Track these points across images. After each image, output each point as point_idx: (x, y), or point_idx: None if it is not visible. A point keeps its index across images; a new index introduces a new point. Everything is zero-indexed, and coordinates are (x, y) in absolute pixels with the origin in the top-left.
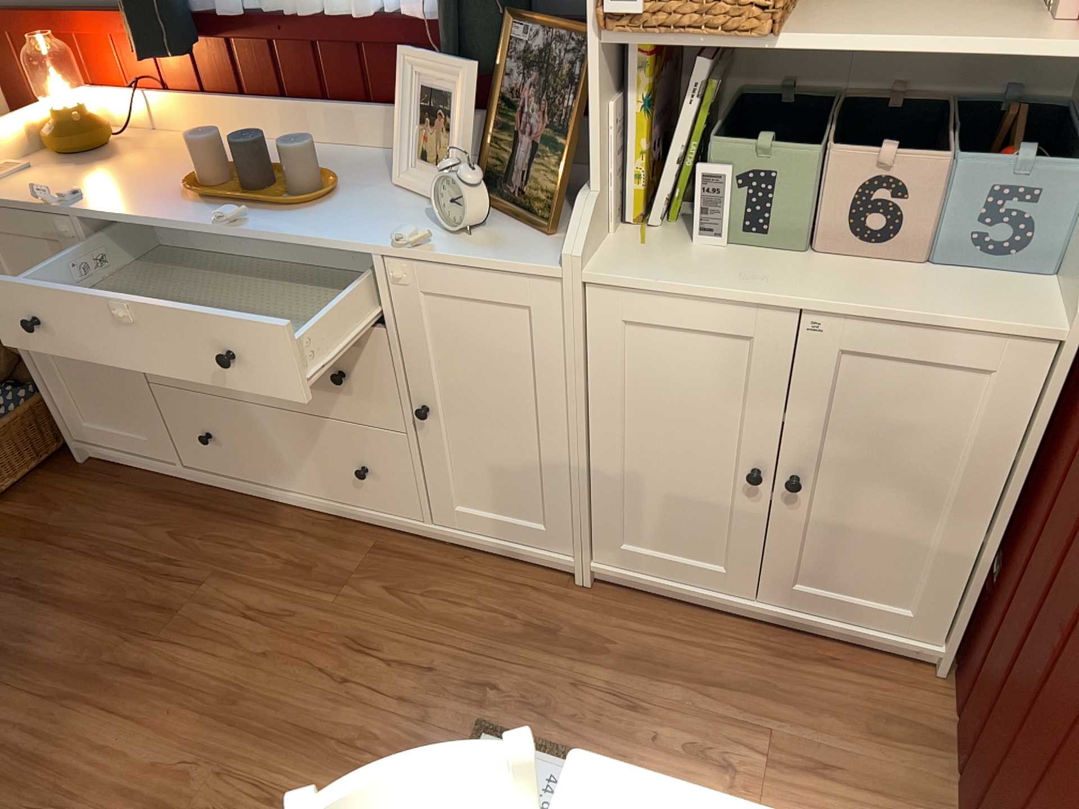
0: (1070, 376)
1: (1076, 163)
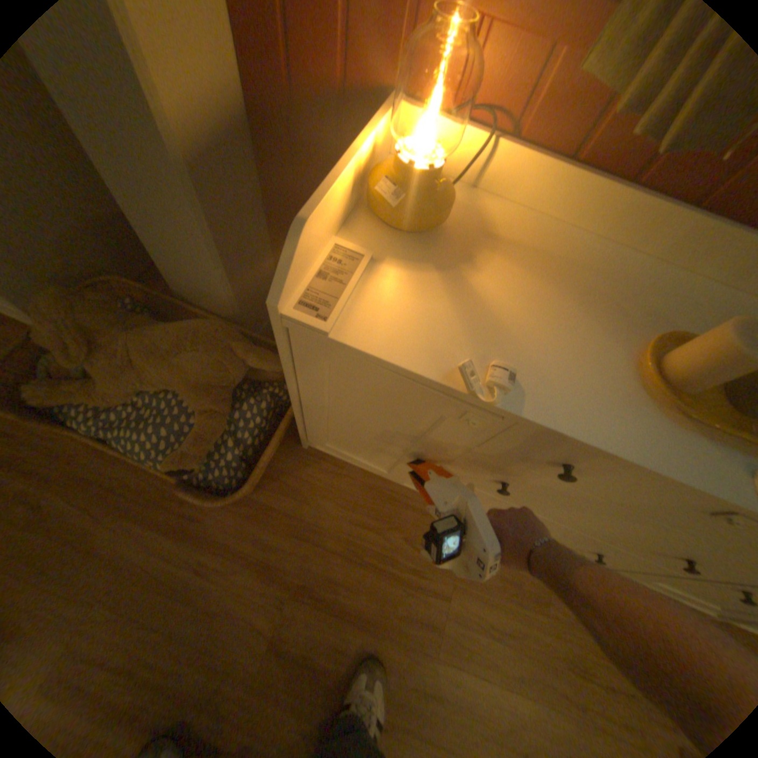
0: None
1: None
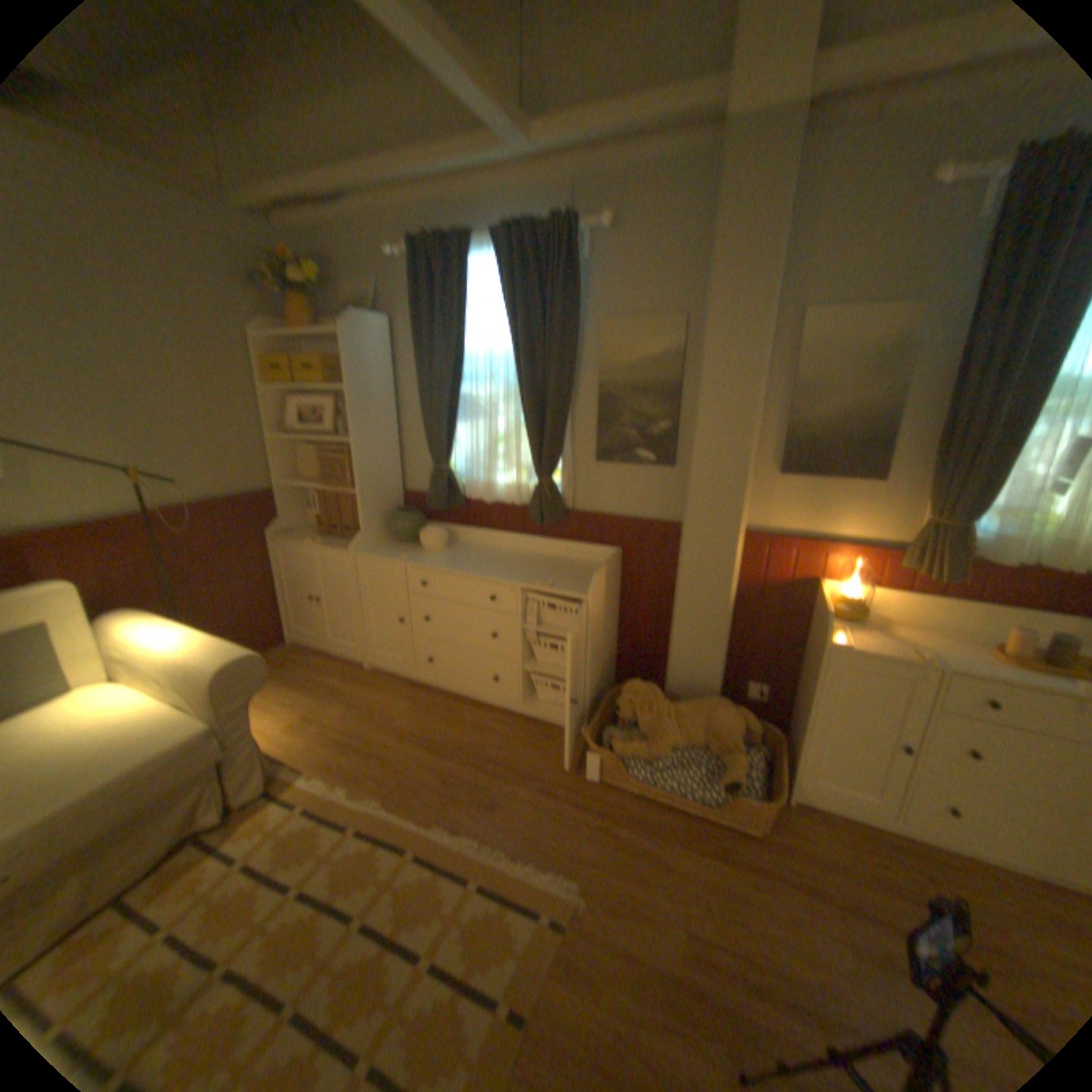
0: None
1: None
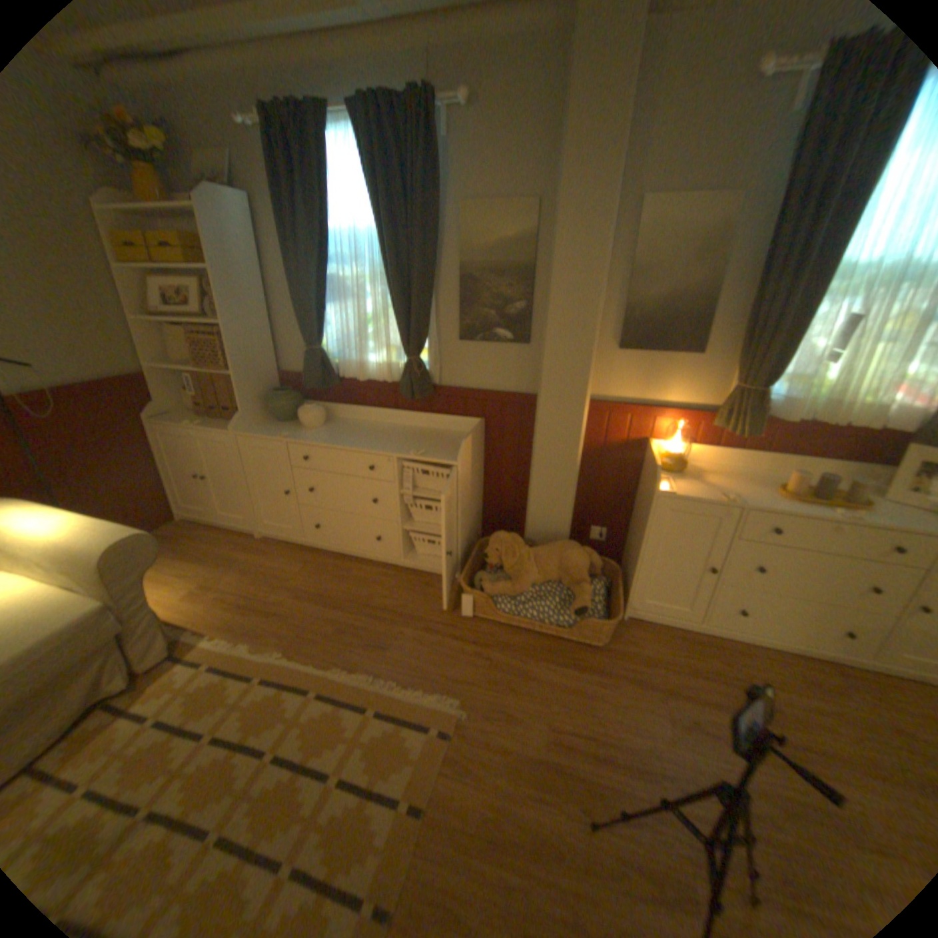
0: None
1: None
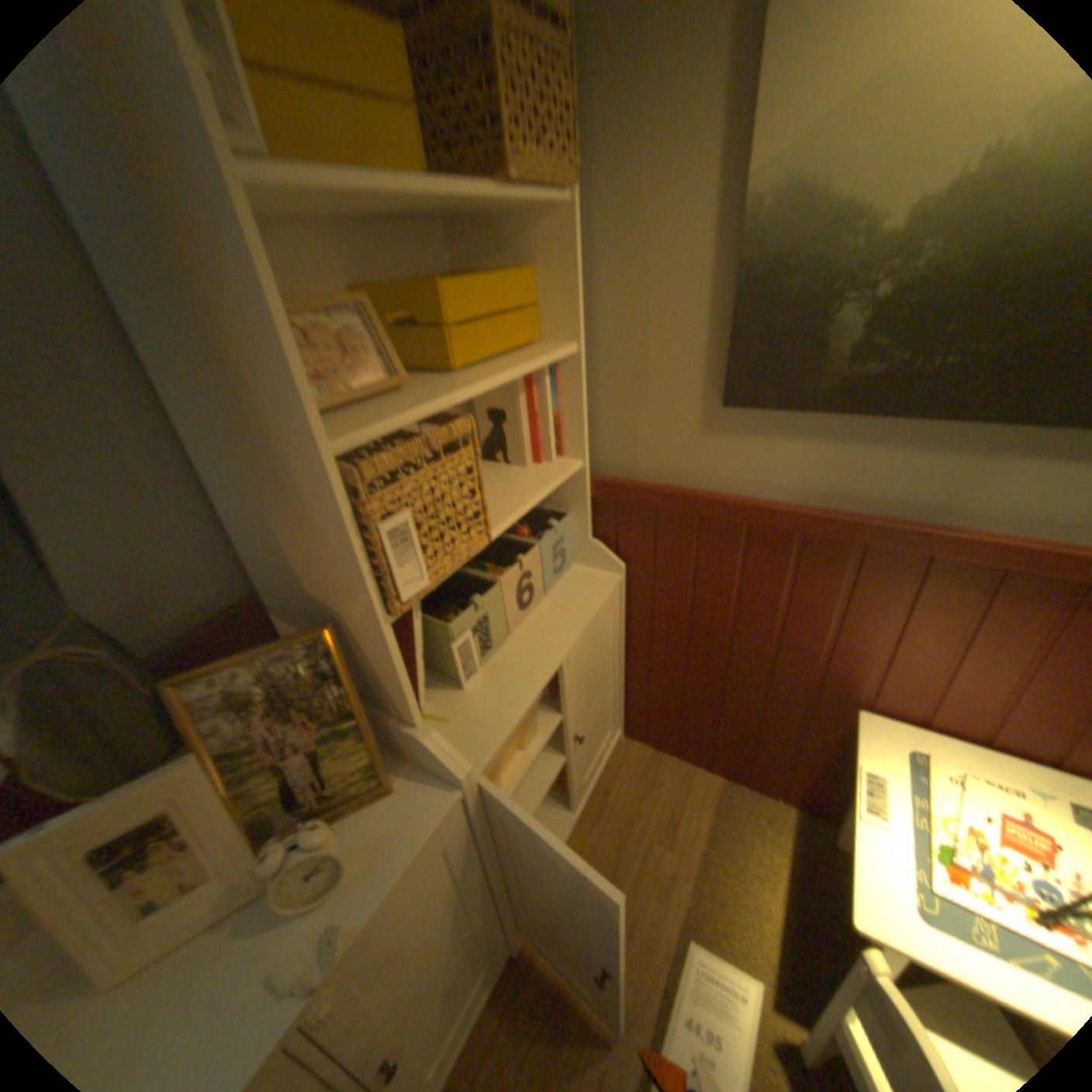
0: (628, 587)
1: (561, 512)
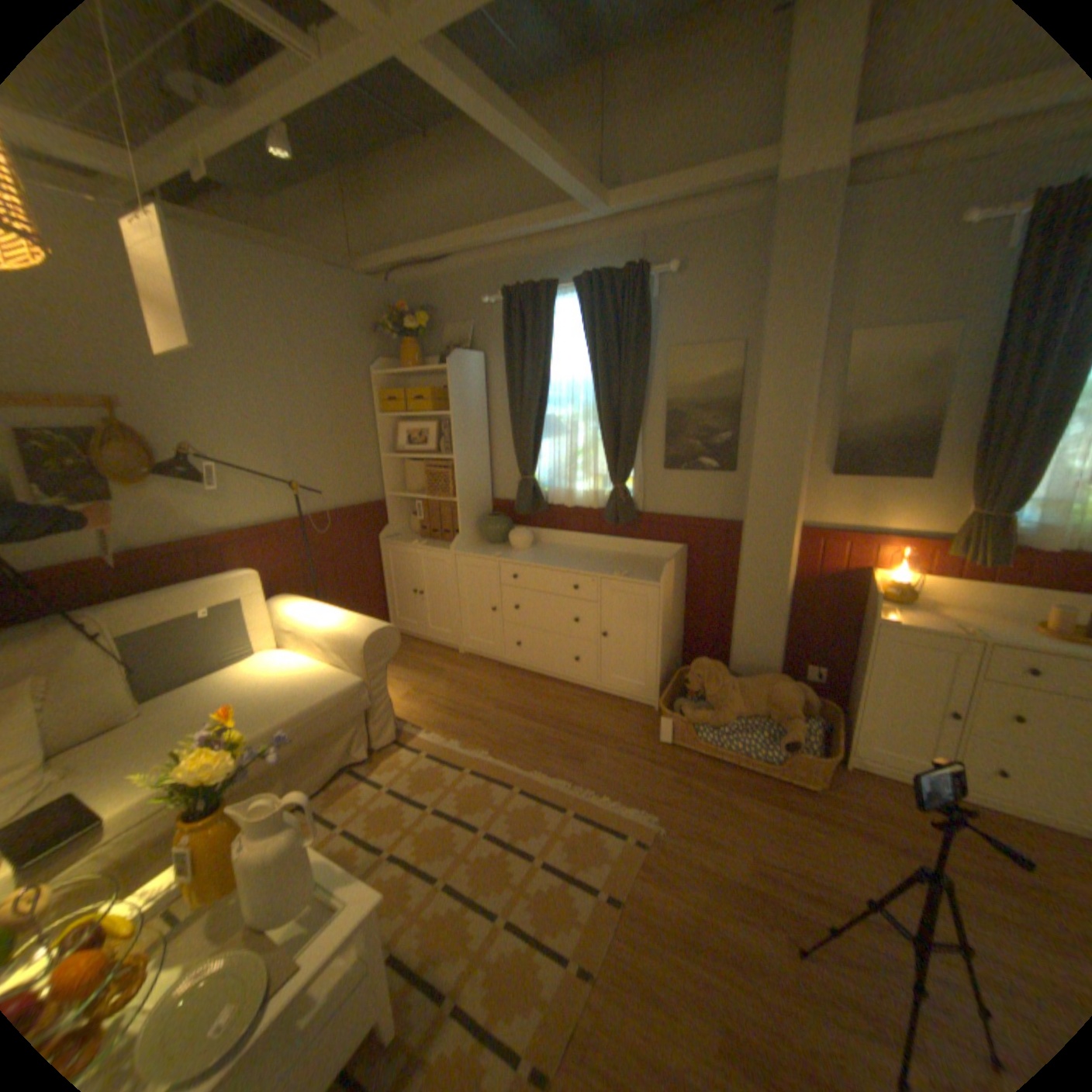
0: None
1: None
